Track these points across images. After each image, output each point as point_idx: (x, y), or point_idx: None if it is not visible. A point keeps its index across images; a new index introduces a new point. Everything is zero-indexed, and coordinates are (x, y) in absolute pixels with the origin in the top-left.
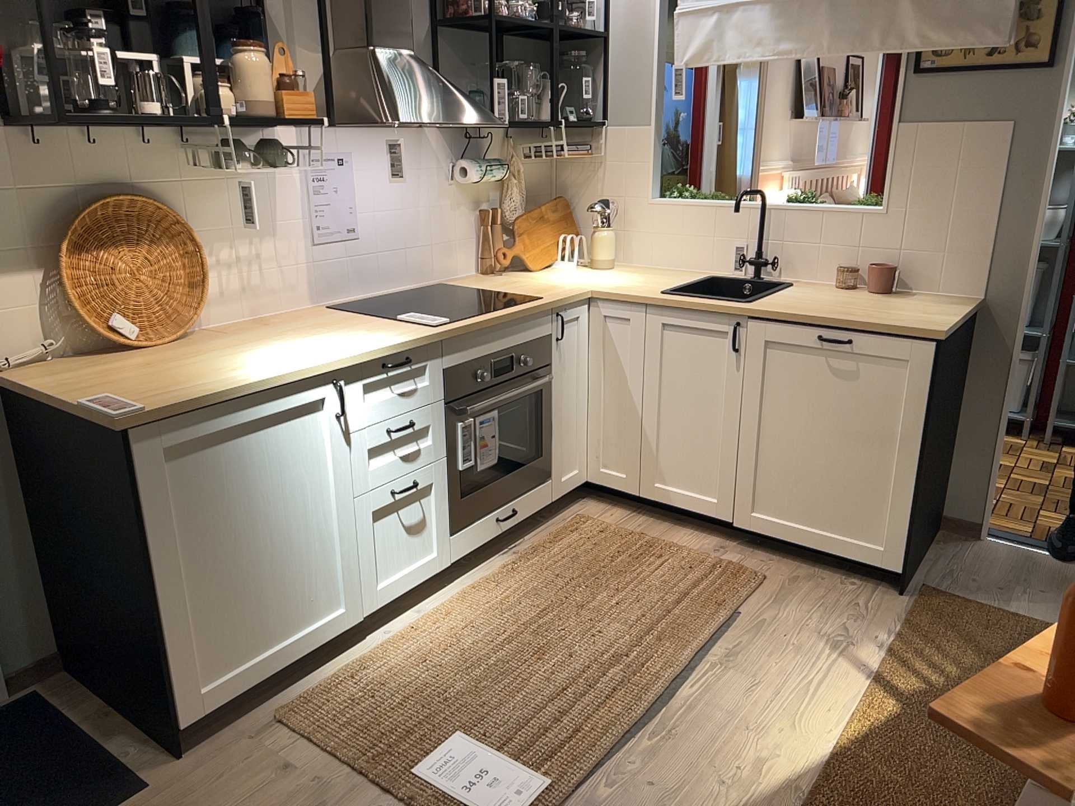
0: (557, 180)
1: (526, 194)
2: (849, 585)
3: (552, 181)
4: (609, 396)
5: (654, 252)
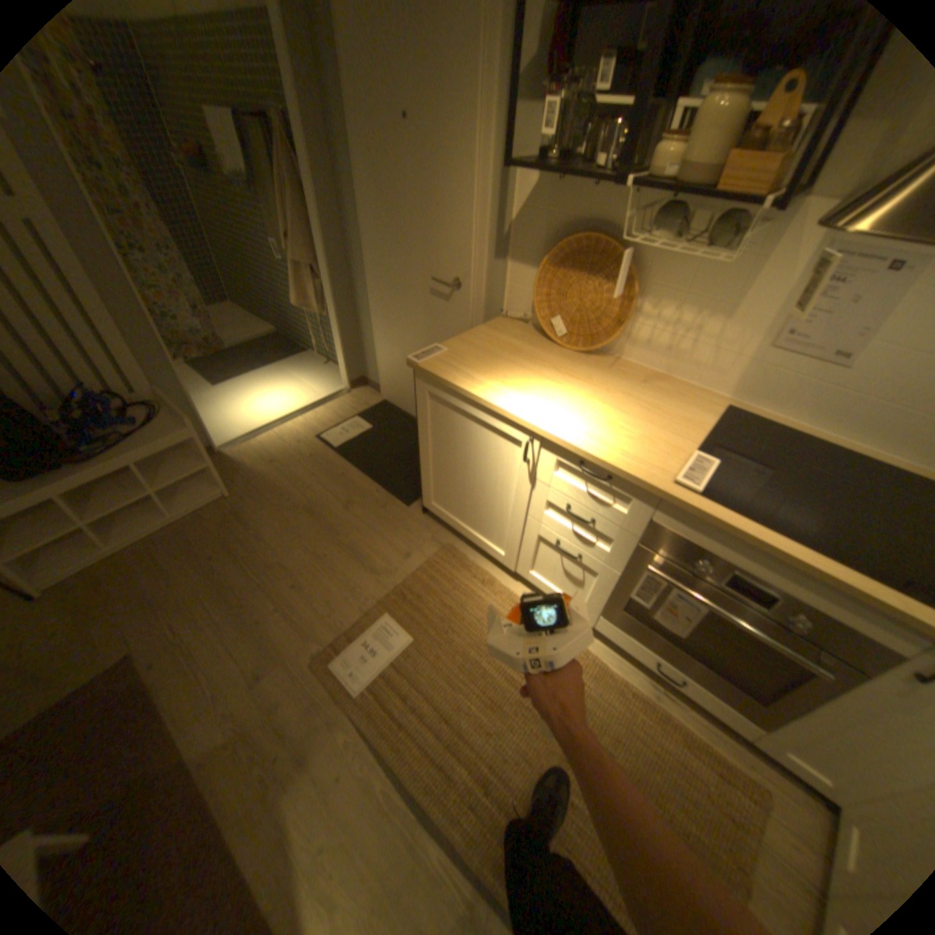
0: None
1: None
2: None
3: None
4: None
5: None
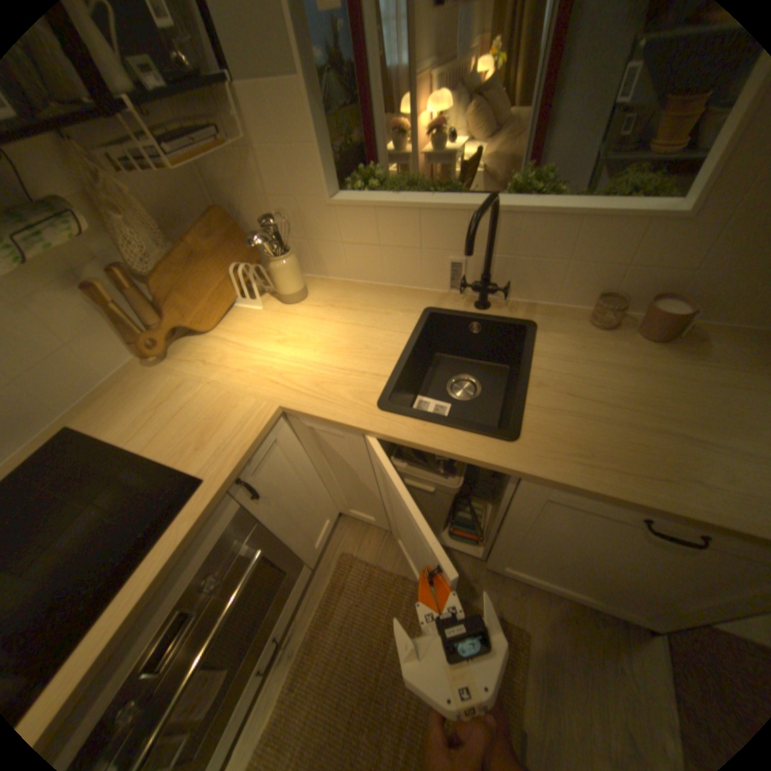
0: (201, 174)
1: (160, 214)
2: (599, 628)
3: (194, 176)
4: (338, 476)
5: (347, 264)
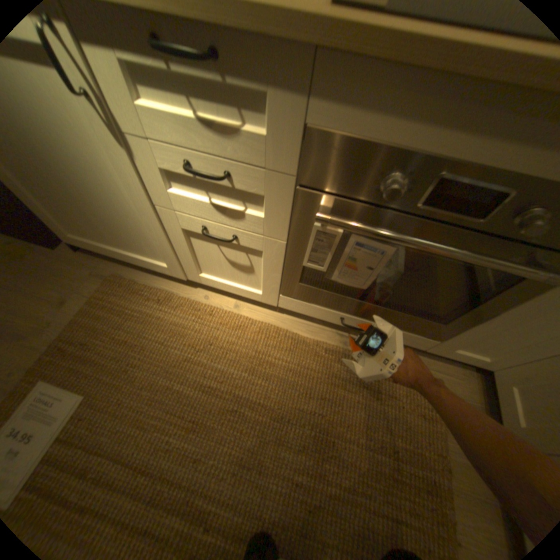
0: None
1: None
2: None
3: None
4: None
5: None
